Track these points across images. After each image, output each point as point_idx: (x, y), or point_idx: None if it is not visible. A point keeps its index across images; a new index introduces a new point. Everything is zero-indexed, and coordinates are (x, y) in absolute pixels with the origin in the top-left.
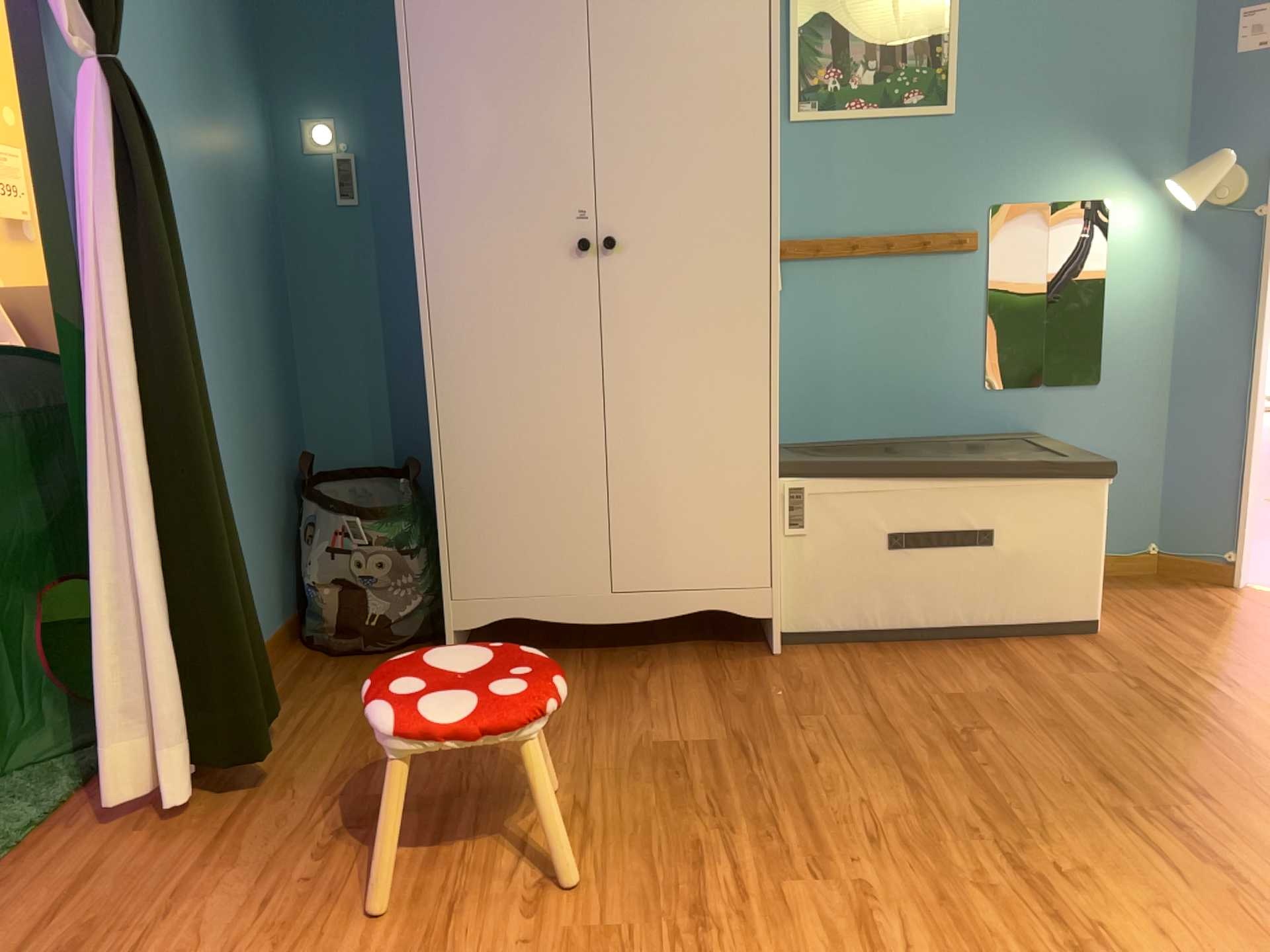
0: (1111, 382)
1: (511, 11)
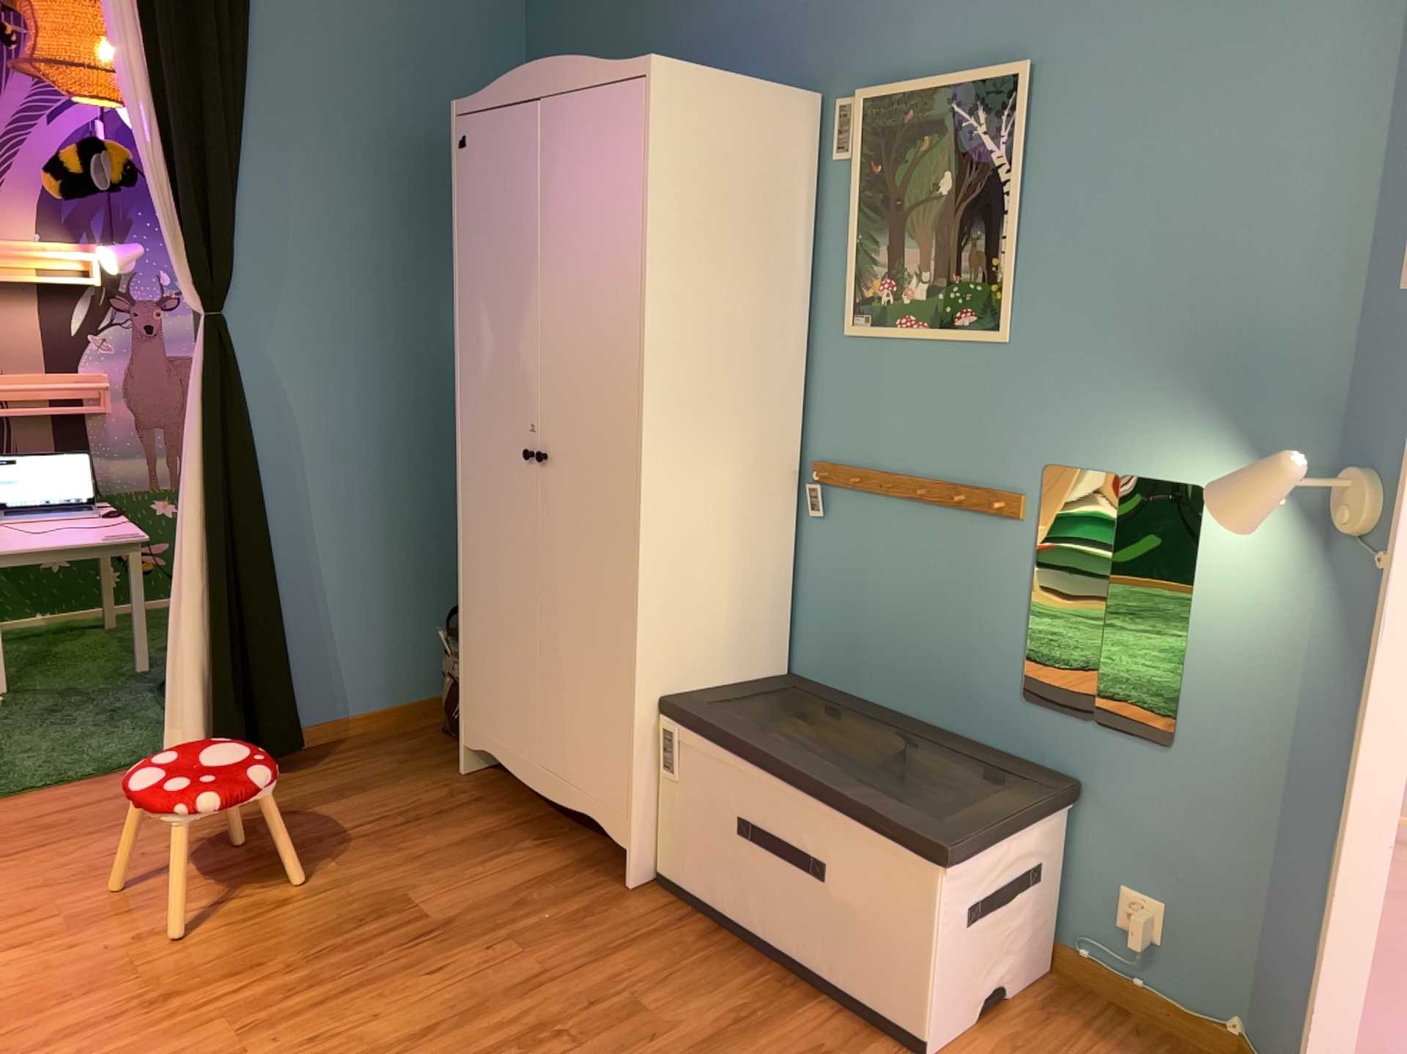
0: (1189, 749)
1: (504, 248)
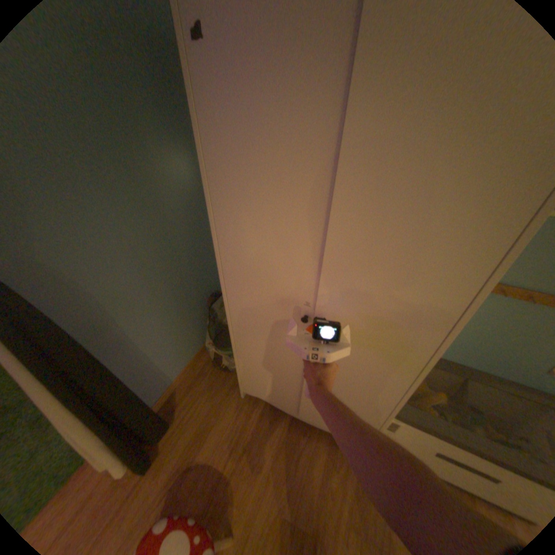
0: None
1: (279, 171)
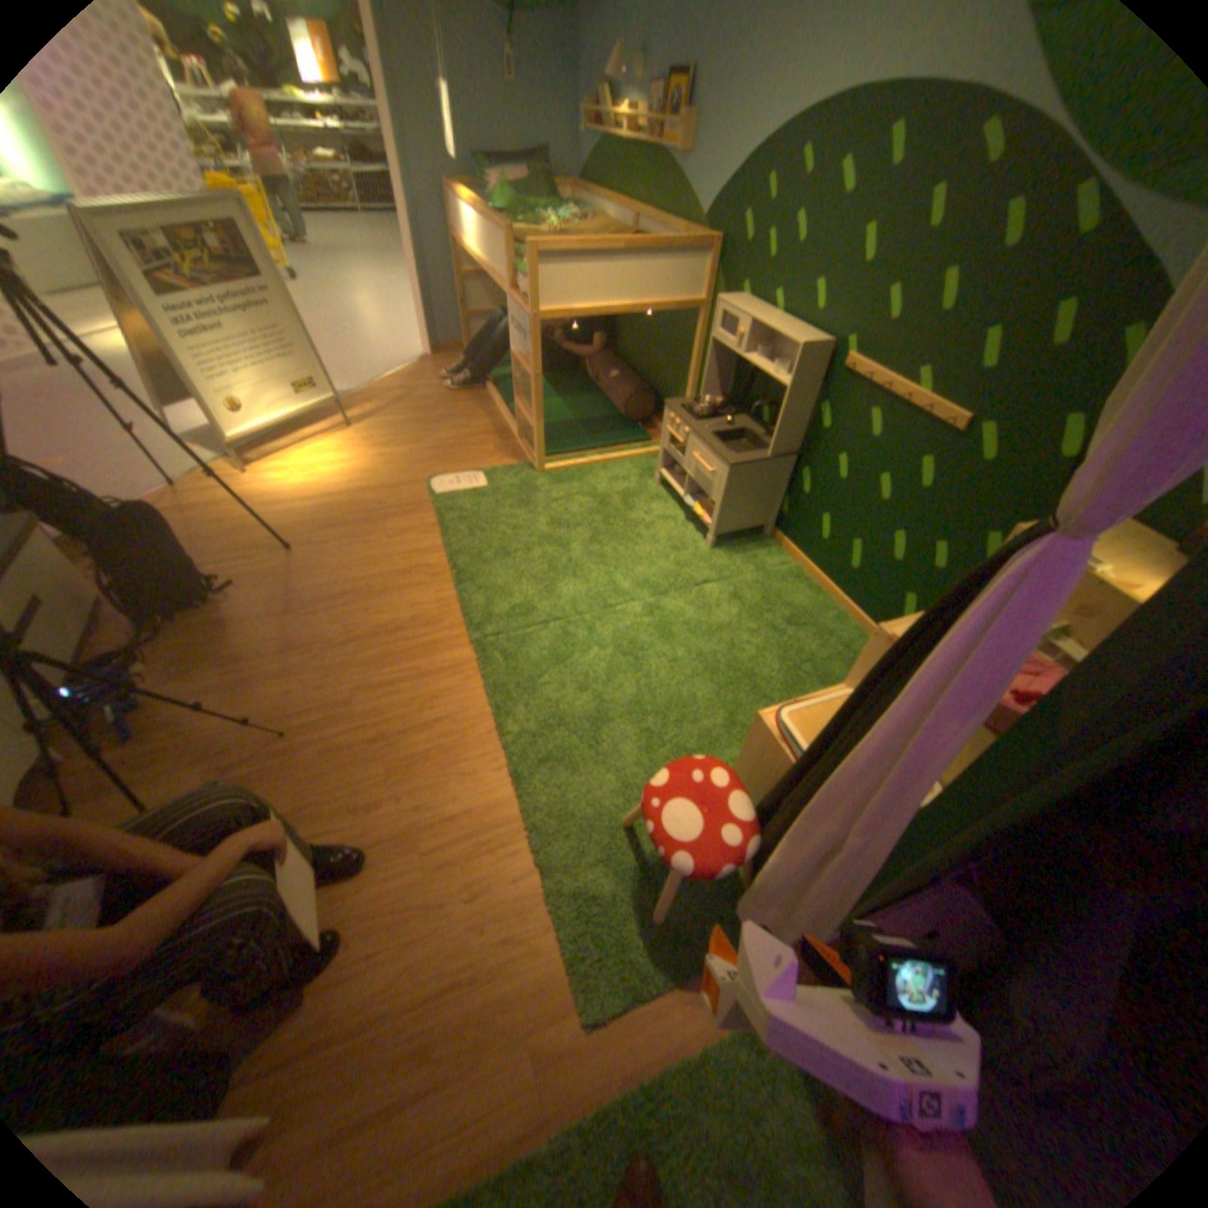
0: None
1: None
